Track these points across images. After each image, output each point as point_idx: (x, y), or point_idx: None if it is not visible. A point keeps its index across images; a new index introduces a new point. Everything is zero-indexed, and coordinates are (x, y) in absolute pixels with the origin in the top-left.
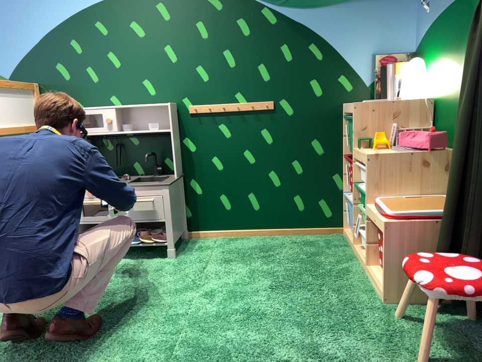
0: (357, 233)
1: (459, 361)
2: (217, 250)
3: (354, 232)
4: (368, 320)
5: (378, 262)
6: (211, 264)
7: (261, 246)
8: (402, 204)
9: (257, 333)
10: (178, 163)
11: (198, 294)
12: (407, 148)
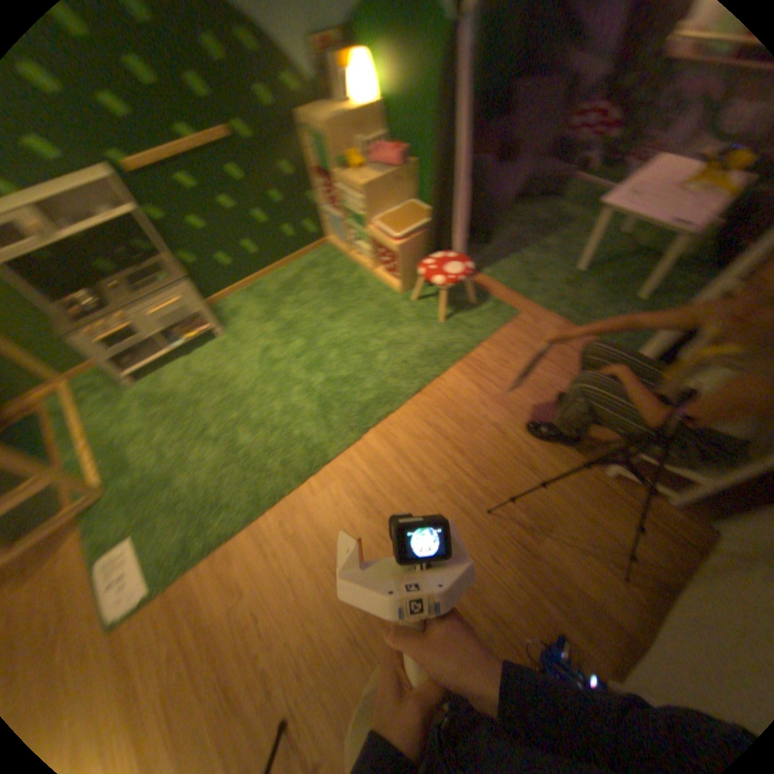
0: (350, 243)
1: (454, 312)
2: (251, 307)
3: (346, 243)
4: (401, 311)
5: (390, 269)
6: (264, 322)
7: (281, 284)
8: (397, 224)
9: (355, 354)
10: (156, 238)
11: (287, 351)
12: (381, 164)
